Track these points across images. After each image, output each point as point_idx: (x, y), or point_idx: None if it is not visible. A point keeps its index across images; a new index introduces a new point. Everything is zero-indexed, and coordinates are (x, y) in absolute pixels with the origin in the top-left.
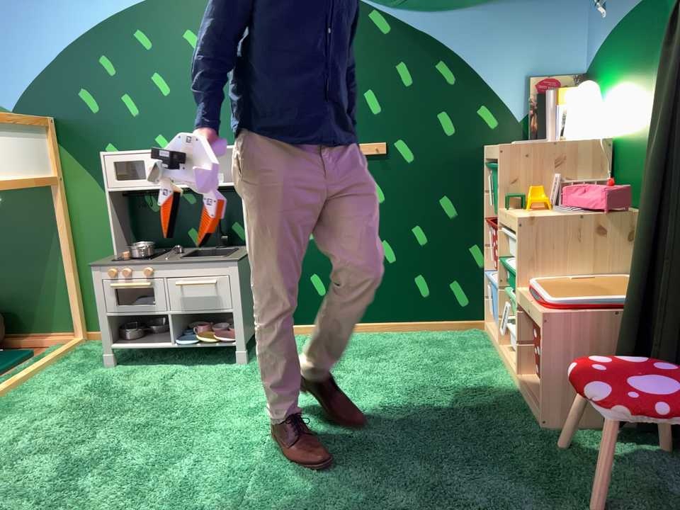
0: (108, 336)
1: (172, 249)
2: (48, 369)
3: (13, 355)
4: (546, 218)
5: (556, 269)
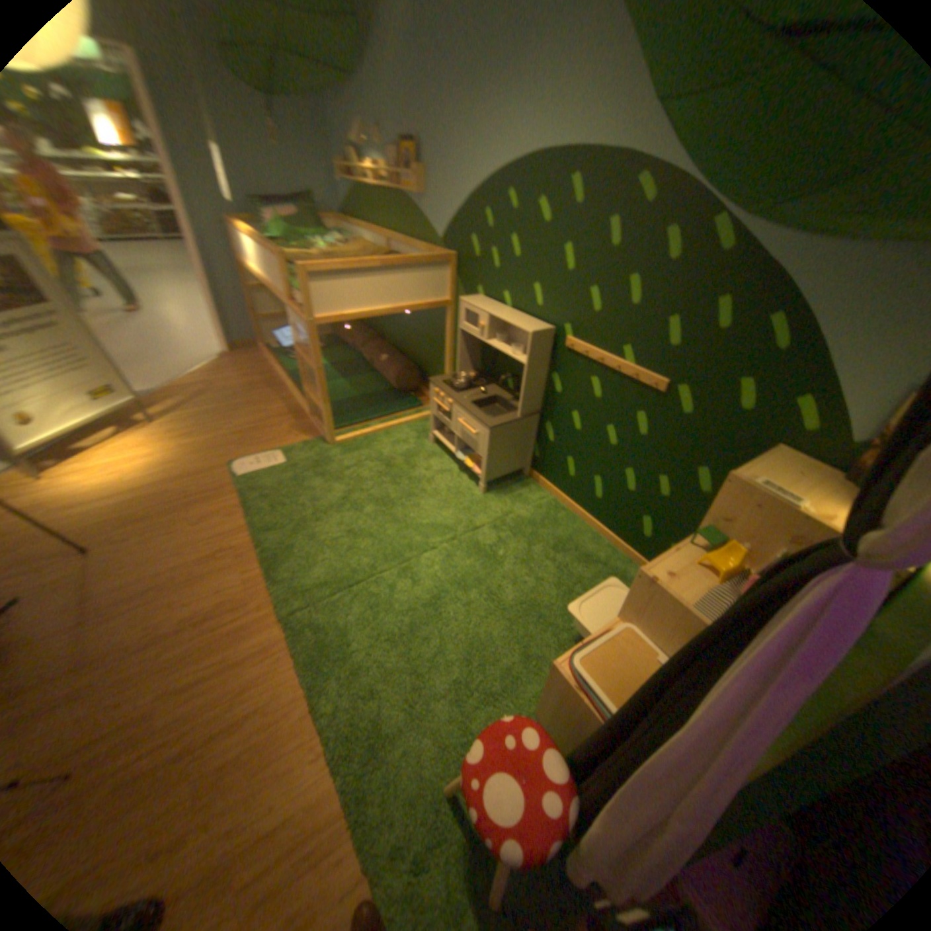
0: (432, 428)
1: (491, 386)
2: (412, 426)
3: (412, 404)
4: (663, 596)
5: (653, 640)
